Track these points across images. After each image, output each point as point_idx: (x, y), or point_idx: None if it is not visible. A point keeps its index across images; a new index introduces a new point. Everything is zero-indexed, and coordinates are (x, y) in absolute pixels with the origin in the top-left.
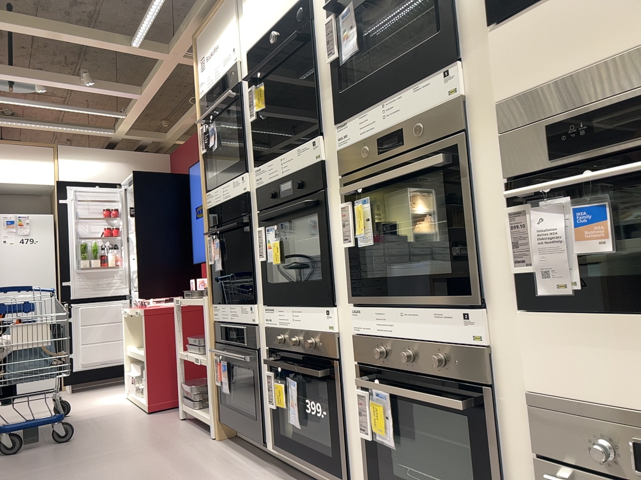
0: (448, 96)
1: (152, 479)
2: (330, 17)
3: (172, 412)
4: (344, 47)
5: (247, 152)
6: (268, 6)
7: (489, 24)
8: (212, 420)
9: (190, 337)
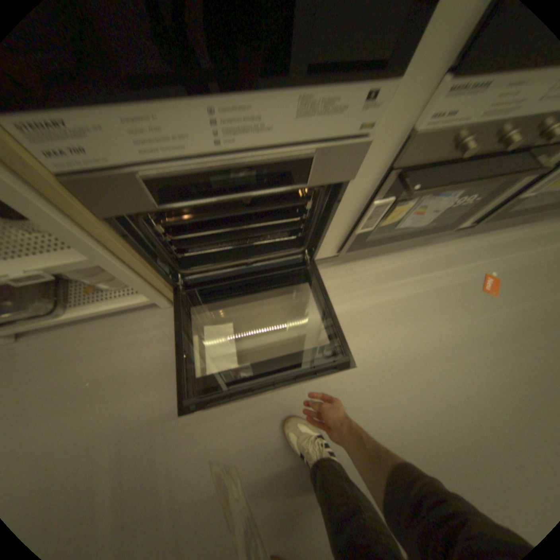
0: None
1: (270, 394)
2: None
3: None
4: None
5: None
6: None
7: None
8: (159, 297)
9: None
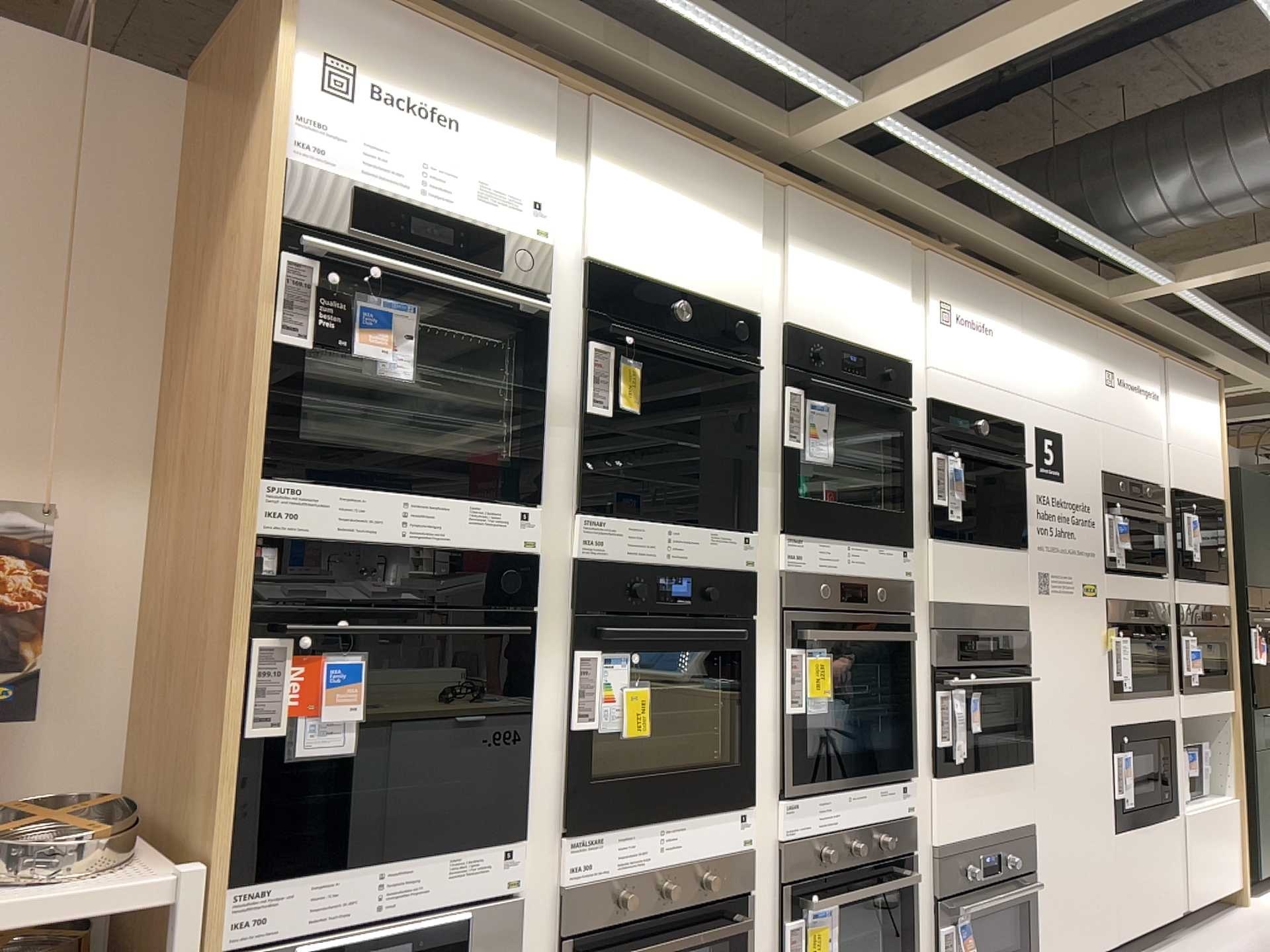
0: (897, 572)
1: None
2: (794, 391)
3: None
4: (806, 445)
5: (547, 460)
6: (675, 249)
7: (923, 533)
8: None
9: None
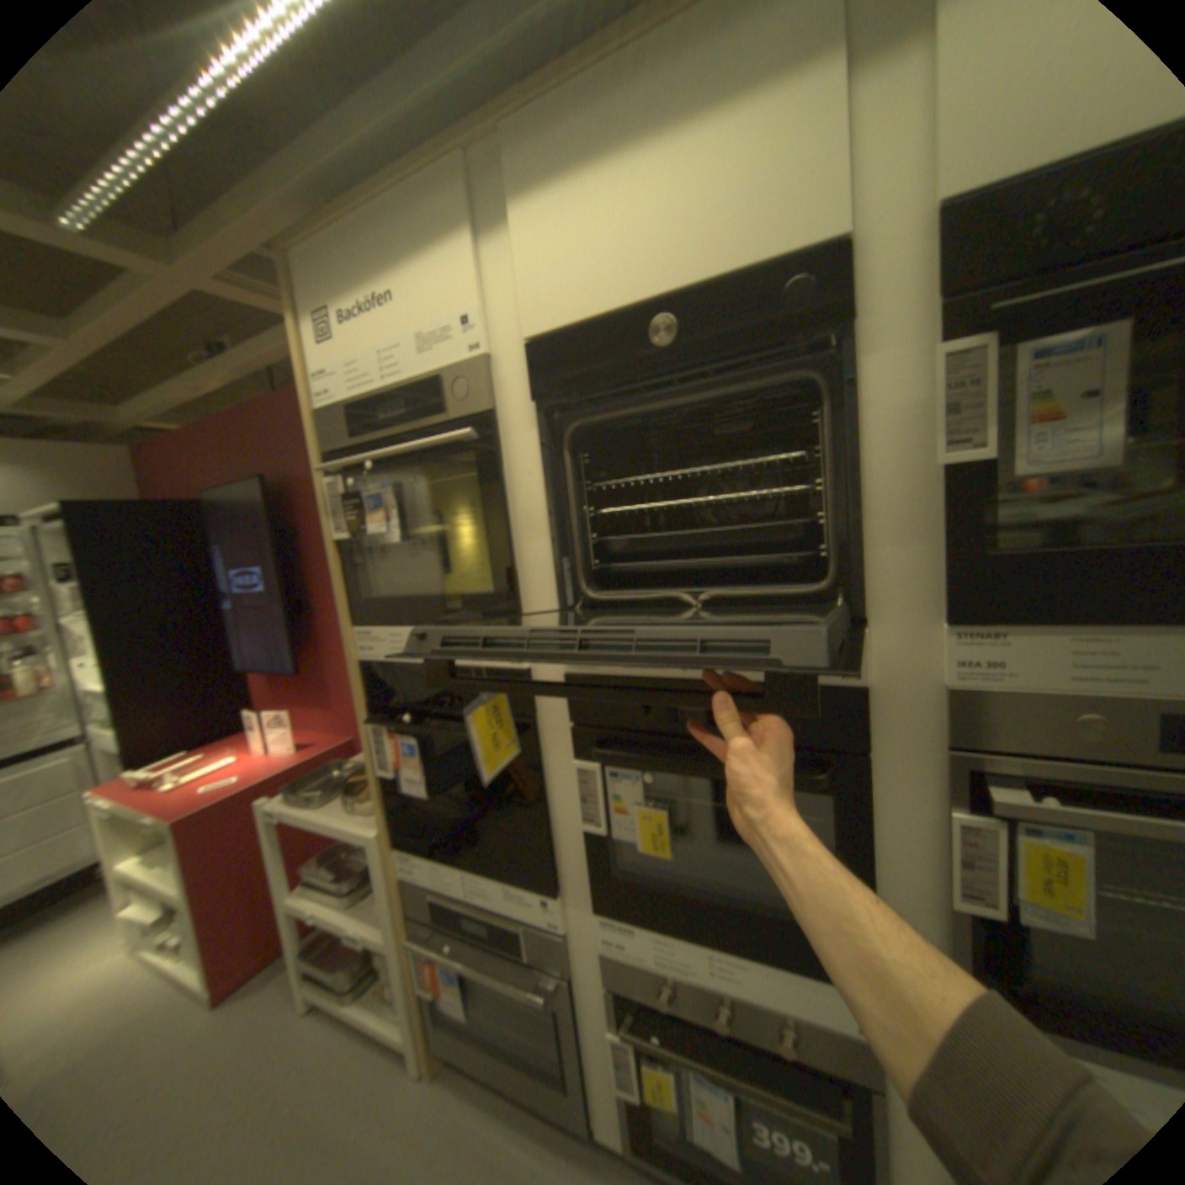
0: None
1: None
2: (984, 333)
3: (269, 987)
4: (1041, 437)
5: (522, 579)
6: (642, 229)
7: None
8: (412, 1051)
9: (306, 869)
